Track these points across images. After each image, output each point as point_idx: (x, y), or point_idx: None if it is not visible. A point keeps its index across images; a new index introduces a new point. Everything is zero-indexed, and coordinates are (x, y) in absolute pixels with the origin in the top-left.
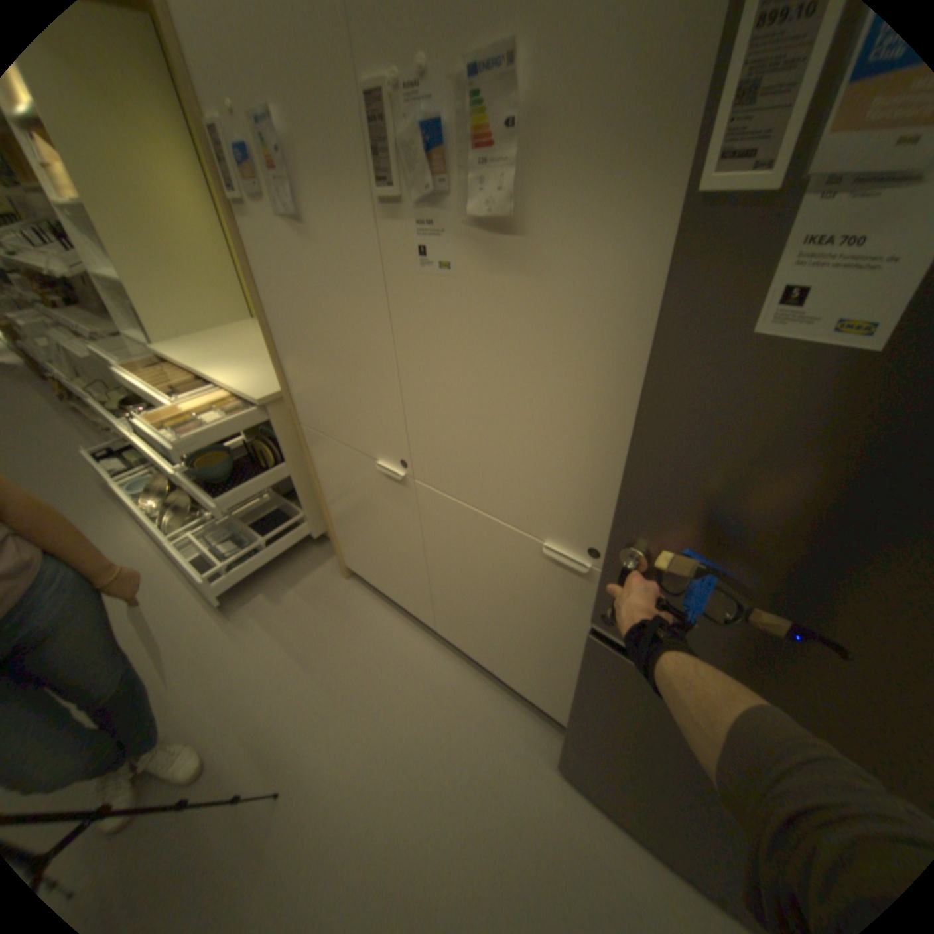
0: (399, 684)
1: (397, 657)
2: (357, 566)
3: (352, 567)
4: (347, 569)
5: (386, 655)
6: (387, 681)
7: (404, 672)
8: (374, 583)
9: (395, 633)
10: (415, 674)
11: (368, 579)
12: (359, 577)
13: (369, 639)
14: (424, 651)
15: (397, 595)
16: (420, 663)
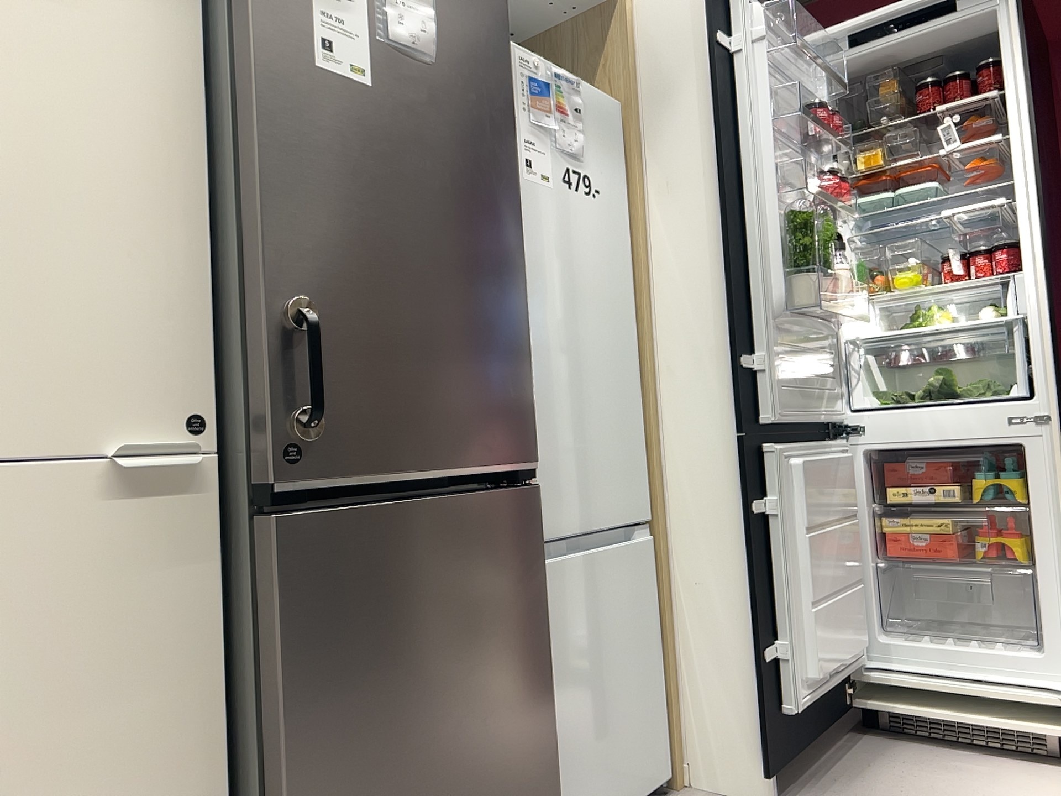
0: None
1: None
2: None
3: None
4: None
5: None
6: None
7: None
8: None
9: None
10: None
11: None
12: None
13: None
14: None
15: None
16: None
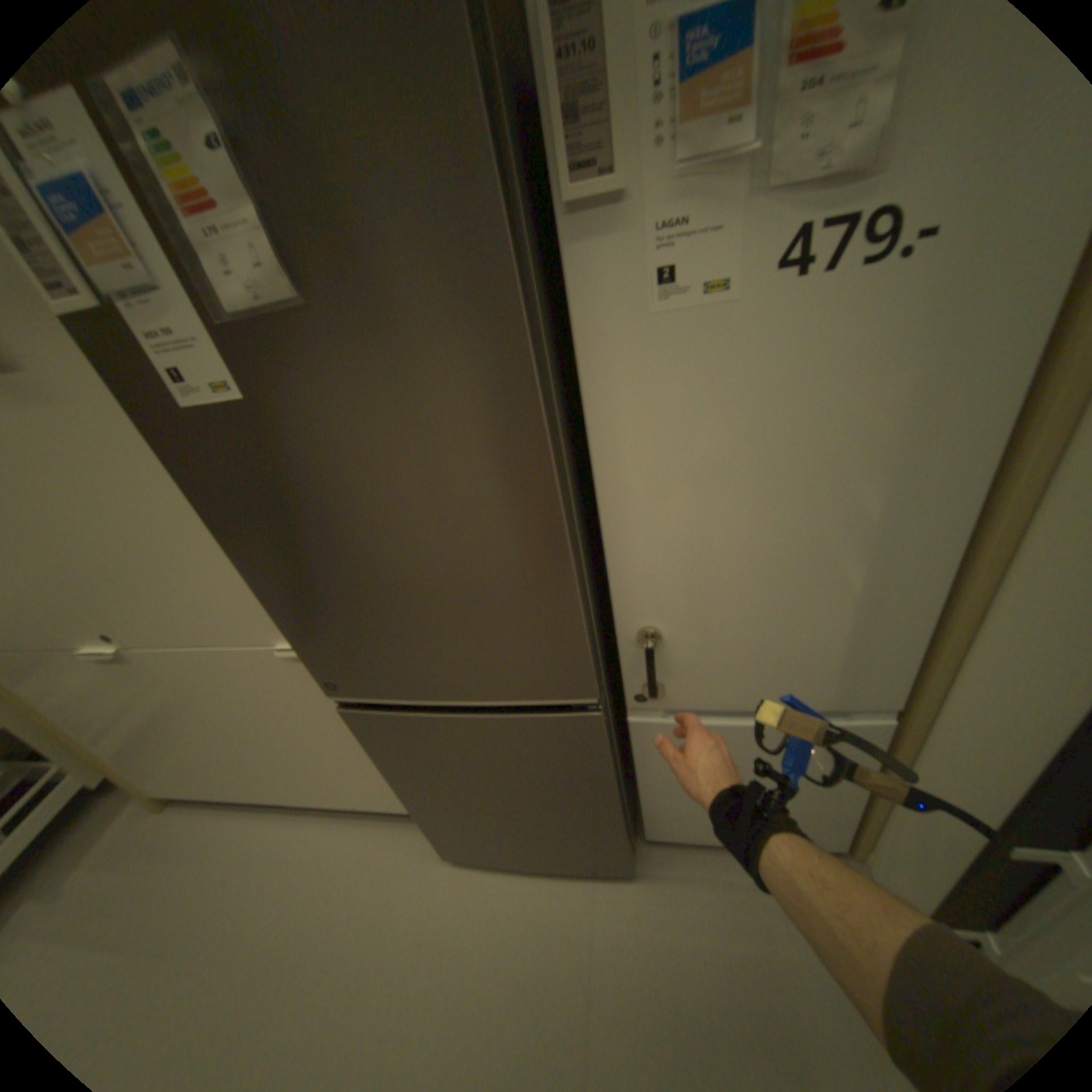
0: (253, 887)
1: (245, 861)
2: (158, 788)
3: (155, 793)
4: (153, 800)
5: (230, 866)
6: (237, 893)
7: (257, 871)
8: (189, 795)
9: (237, 836)
10: (272, 865)
11: (180, 794)
12: (175, 800)
13: (204, 862)
14: (278, 835)
15: (220, 792)
16: (275, 849)
